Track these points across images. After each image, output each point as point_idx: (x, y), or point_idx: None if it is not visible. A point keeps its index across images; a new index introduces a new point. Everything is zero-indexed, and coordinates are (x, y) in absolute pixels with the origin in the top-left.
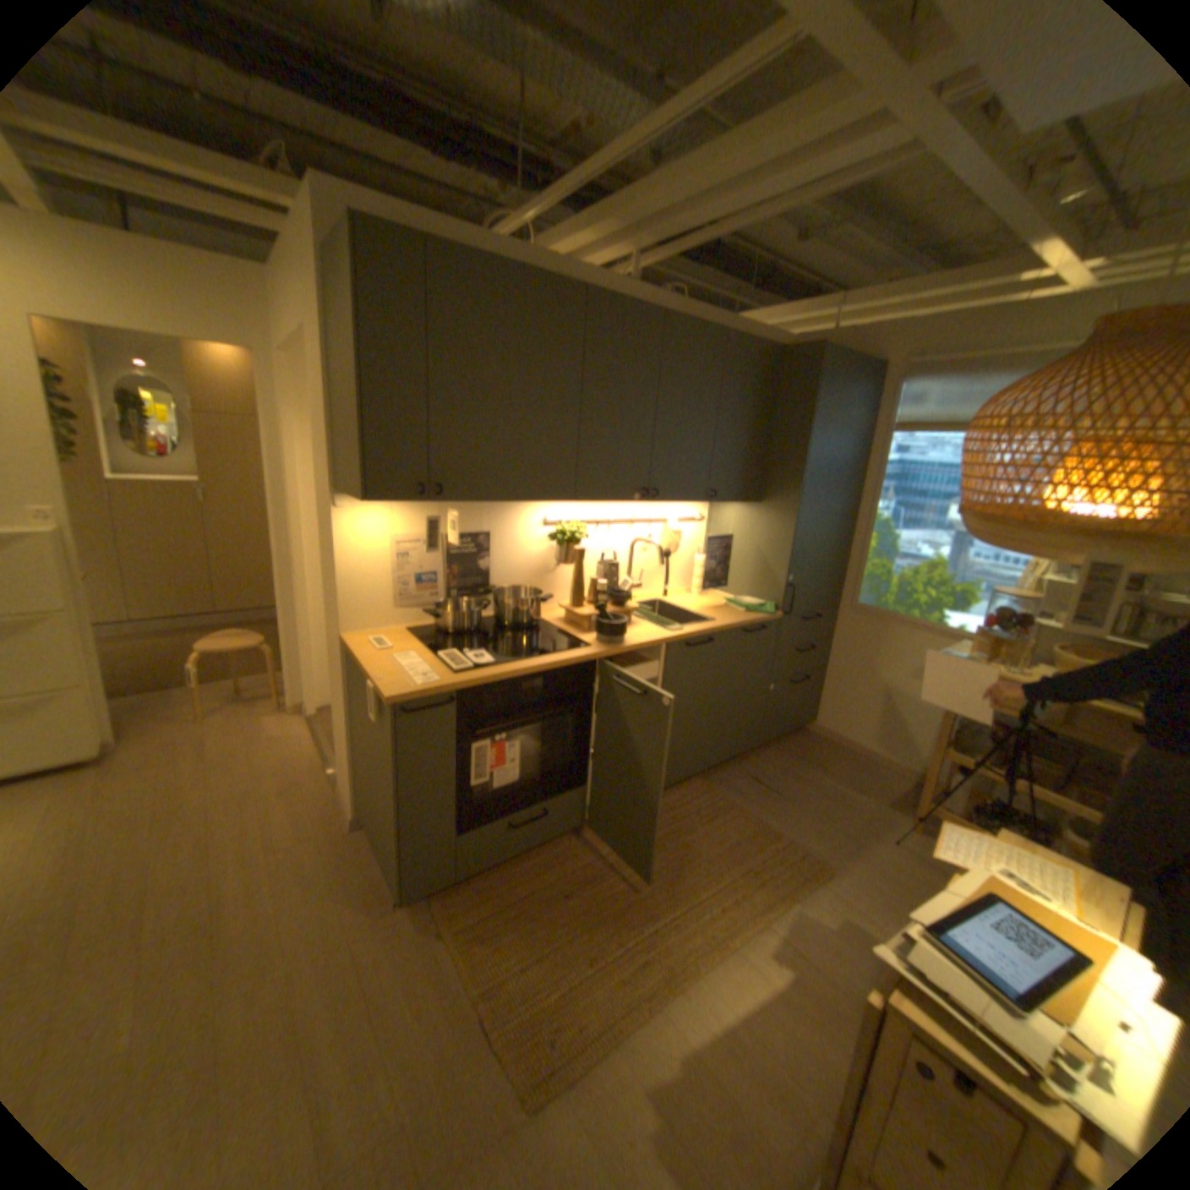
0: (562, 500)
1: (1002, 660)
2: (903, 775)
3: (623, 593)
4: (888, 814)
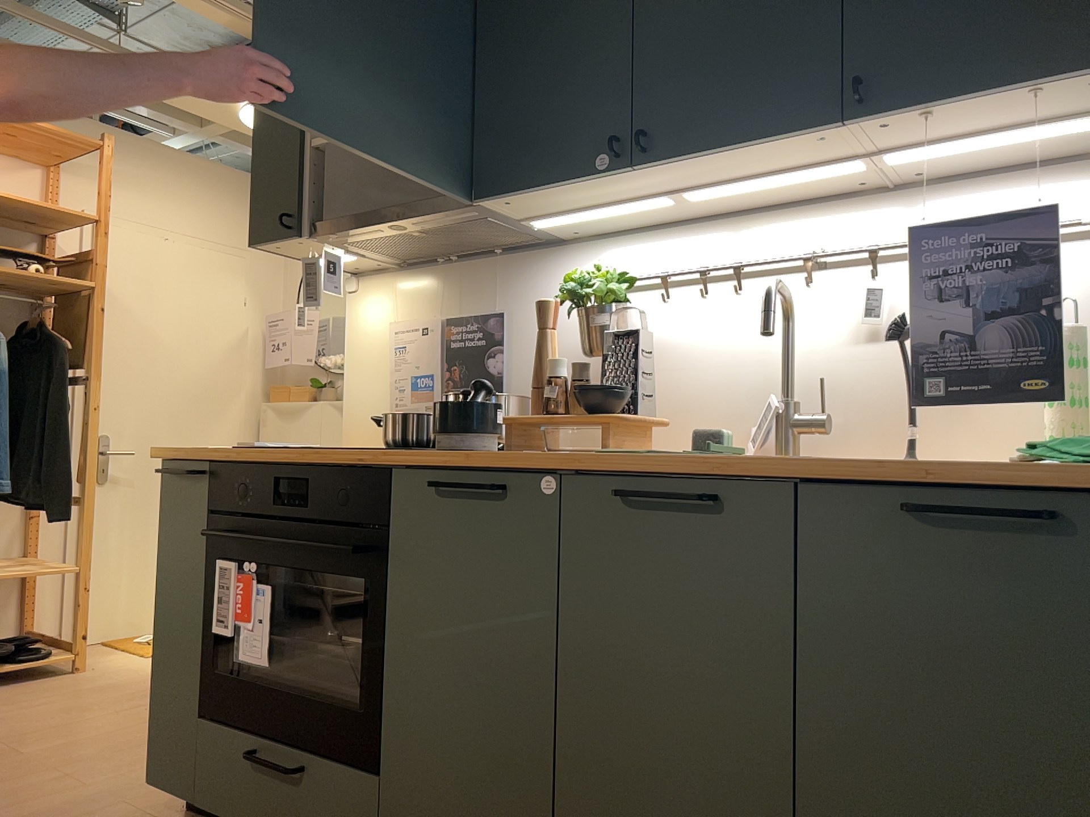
0: (481, 205)
1: None
2: None
3: (619, 390)
4: None
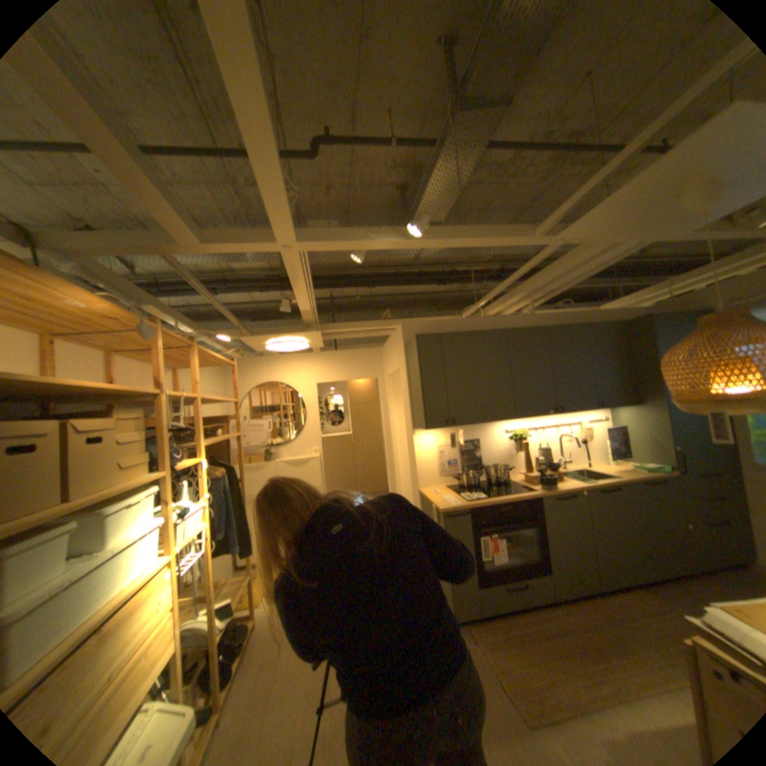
0: (510, 419)
1: None
2: None
3: (556, 464)
4: None
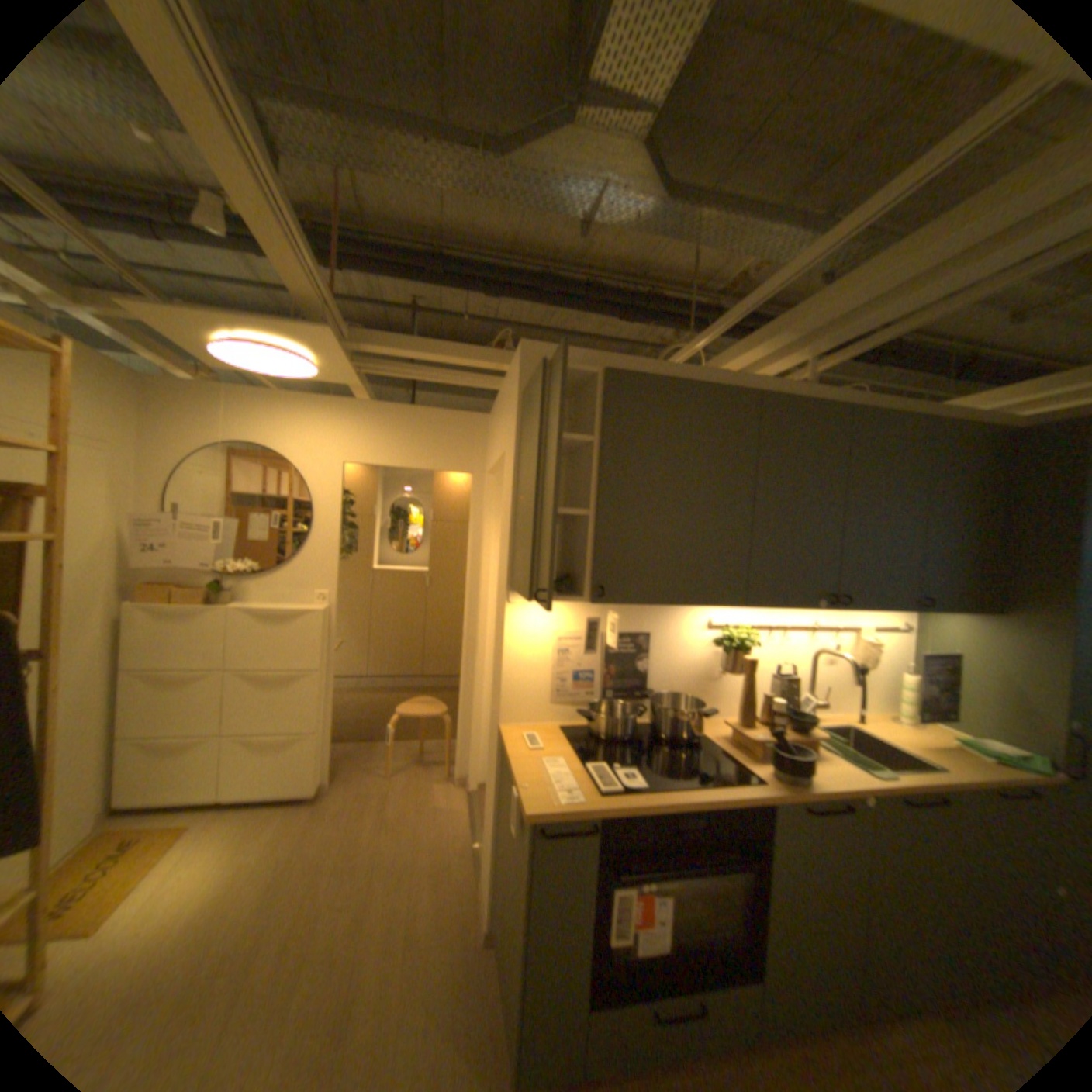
0: (731, 604)
1: None
2: None
3: (808, 717)
4: None
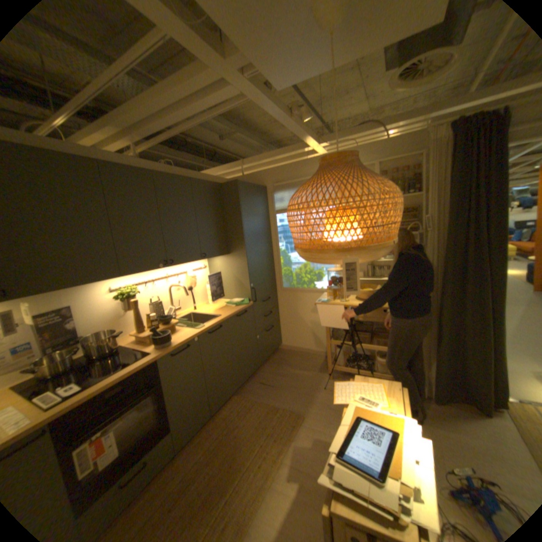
0: (113, 277)
1: (338, 297)
2: (319, 355)
3: (168, 316)
4: (318, 375)
